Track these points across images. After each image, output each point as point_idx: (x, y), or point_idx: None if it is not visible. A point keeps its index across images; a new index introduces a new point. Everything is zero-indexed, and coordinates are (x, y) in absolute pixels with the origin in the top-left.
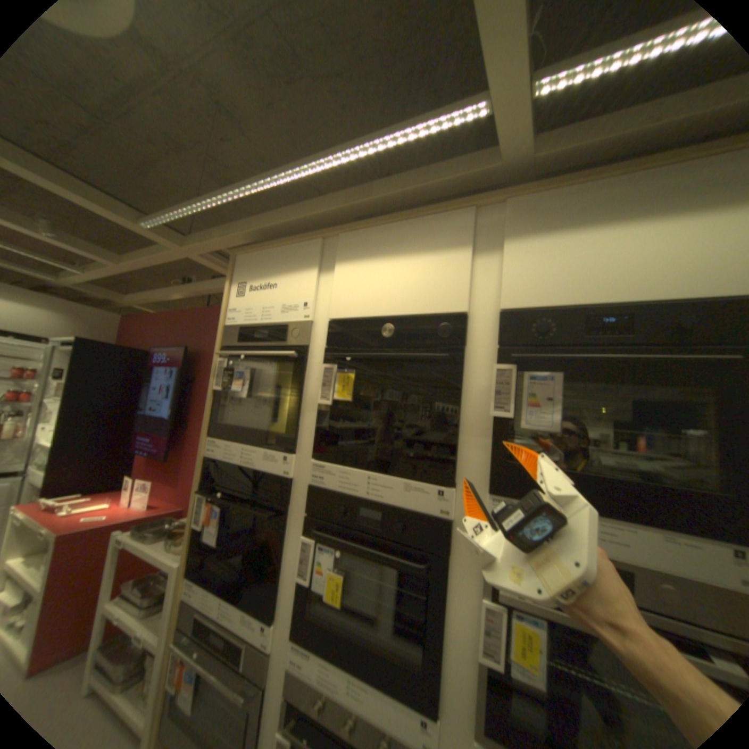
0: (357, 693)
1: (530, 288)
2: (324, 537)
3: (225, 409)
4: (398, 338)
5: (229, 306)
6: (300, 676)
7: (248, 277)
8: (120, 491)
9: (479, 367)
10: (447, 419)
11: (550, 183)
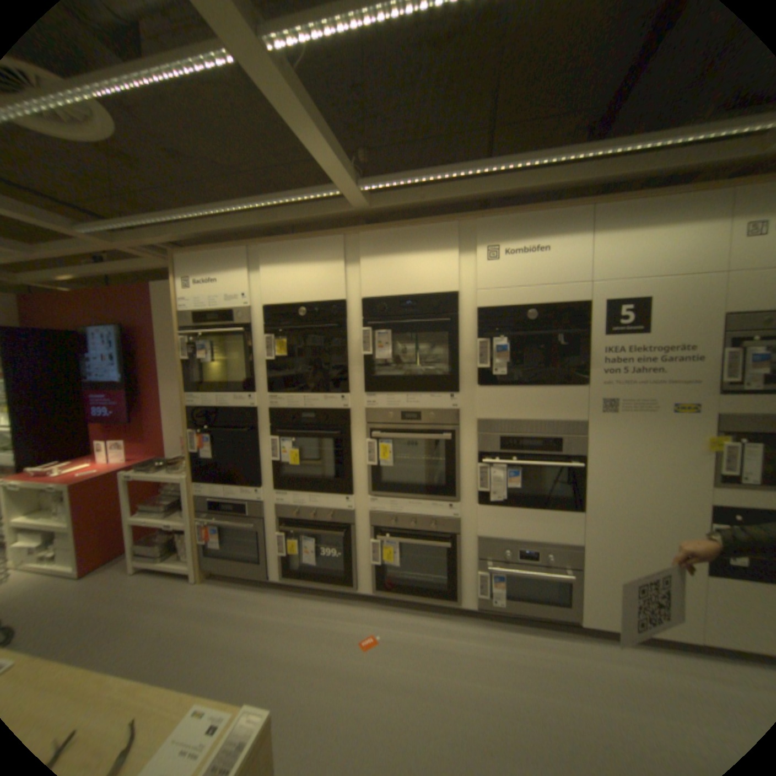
0: (314, 501)
1: (374, 288)
2: (284, 434)
3: (193, 373)
4: (309, 317)
5: (178, 297)
6: (283, 505)
7: (189, 274)
8: (95, 453)
9: (354, 331)
10: (342, 361)
11: (379, 229)
